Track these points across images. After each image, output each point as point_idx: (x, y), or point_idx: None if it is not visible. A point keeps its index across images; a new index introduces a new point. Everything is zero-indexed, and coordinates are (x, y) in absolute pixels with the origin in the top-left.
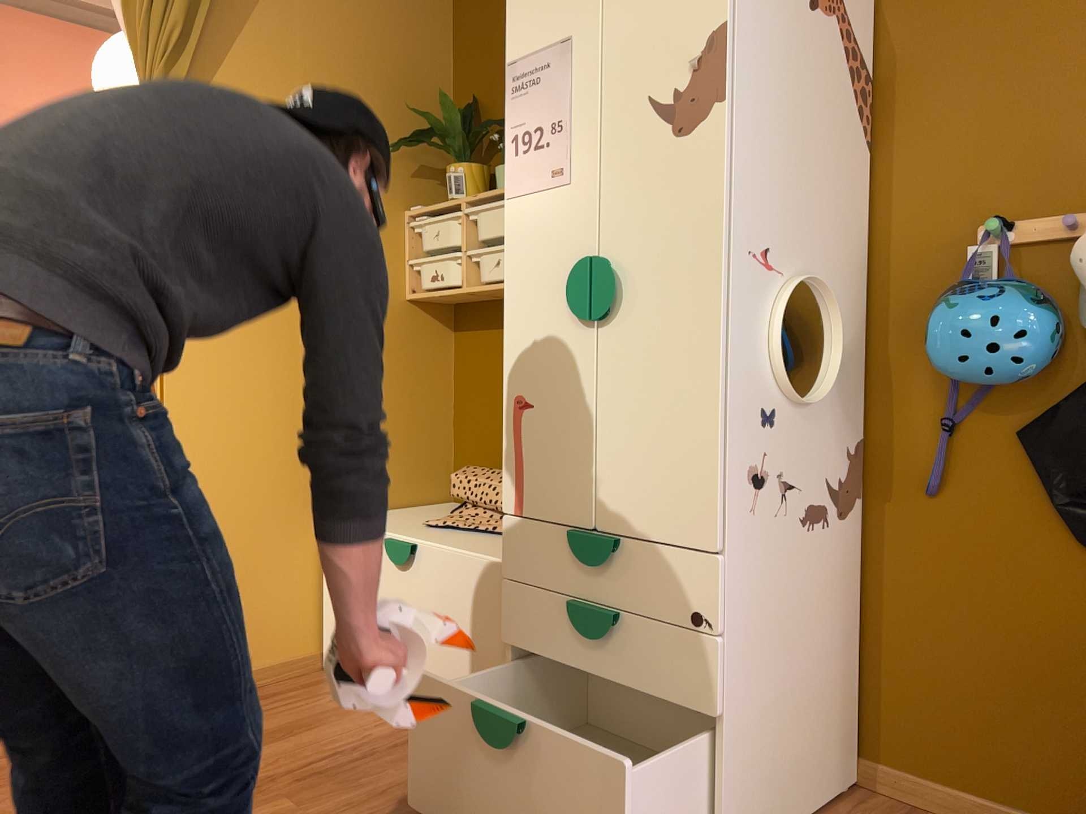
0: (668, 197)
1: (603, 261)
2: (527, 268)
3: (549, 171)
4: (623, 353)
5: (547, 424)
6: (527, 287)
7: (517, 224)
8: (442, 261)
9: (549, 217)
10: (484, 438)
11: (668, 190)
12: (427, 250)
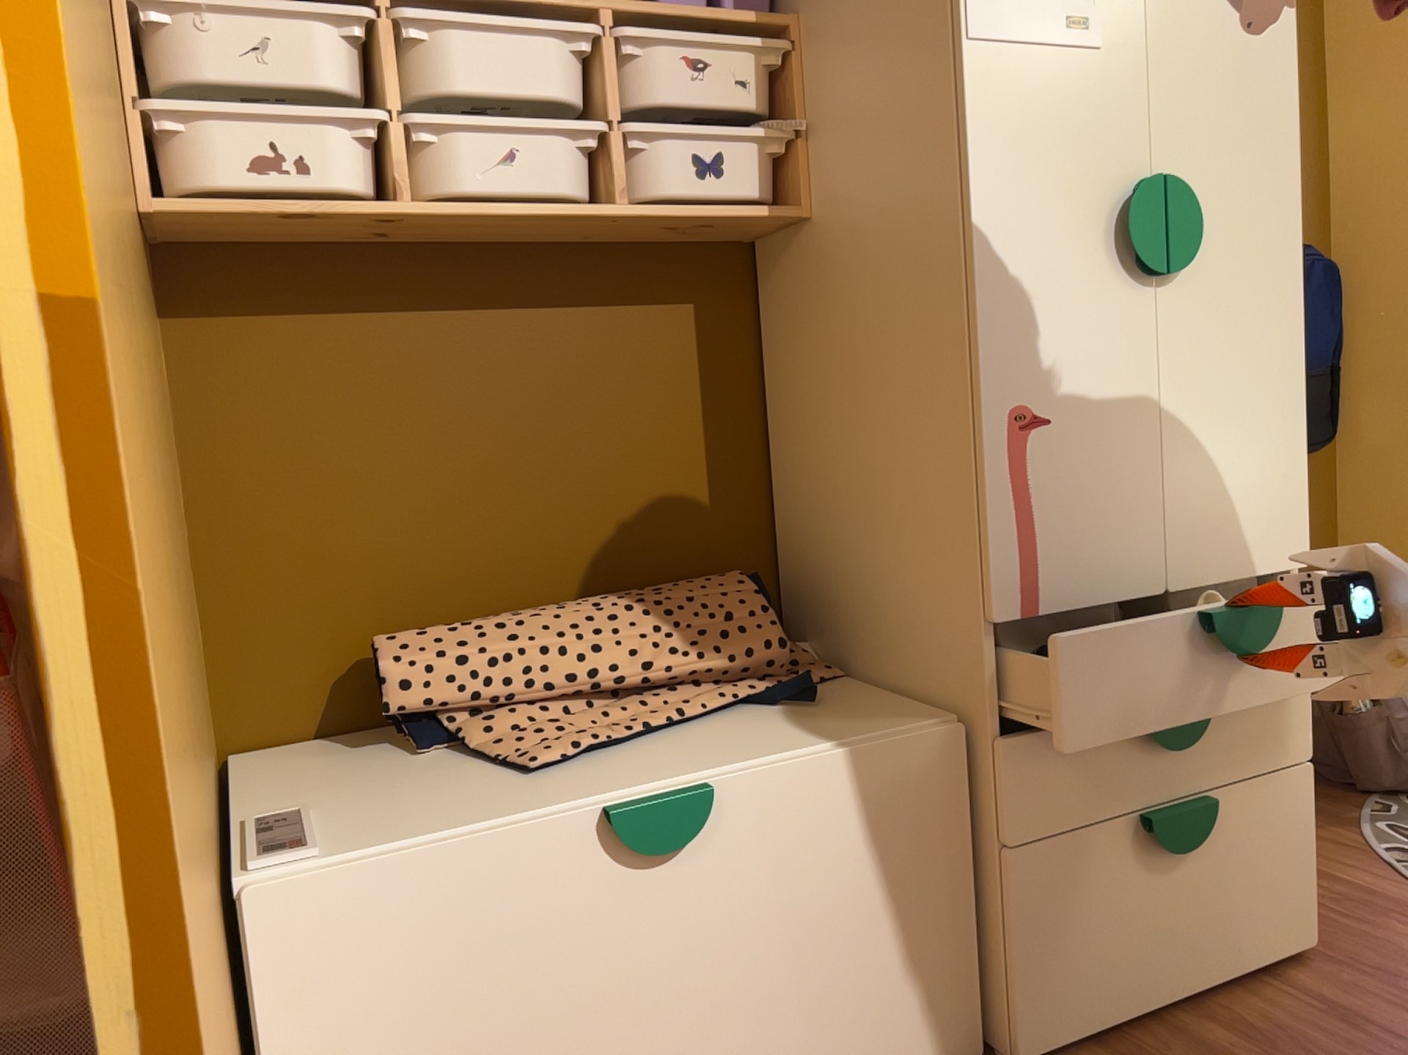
0: (1240, 112)
1: (1183, 187)
2: (1023, 180)
3: (1061, 15)
4: (1194, 326)
5: (1081, 448)
6: (1024, 214)
7: (997, 94)
8: (303, 128)
9: (1063, 97)
10: (331, 571)
11: (1239, 103)
12: (206, 89)
